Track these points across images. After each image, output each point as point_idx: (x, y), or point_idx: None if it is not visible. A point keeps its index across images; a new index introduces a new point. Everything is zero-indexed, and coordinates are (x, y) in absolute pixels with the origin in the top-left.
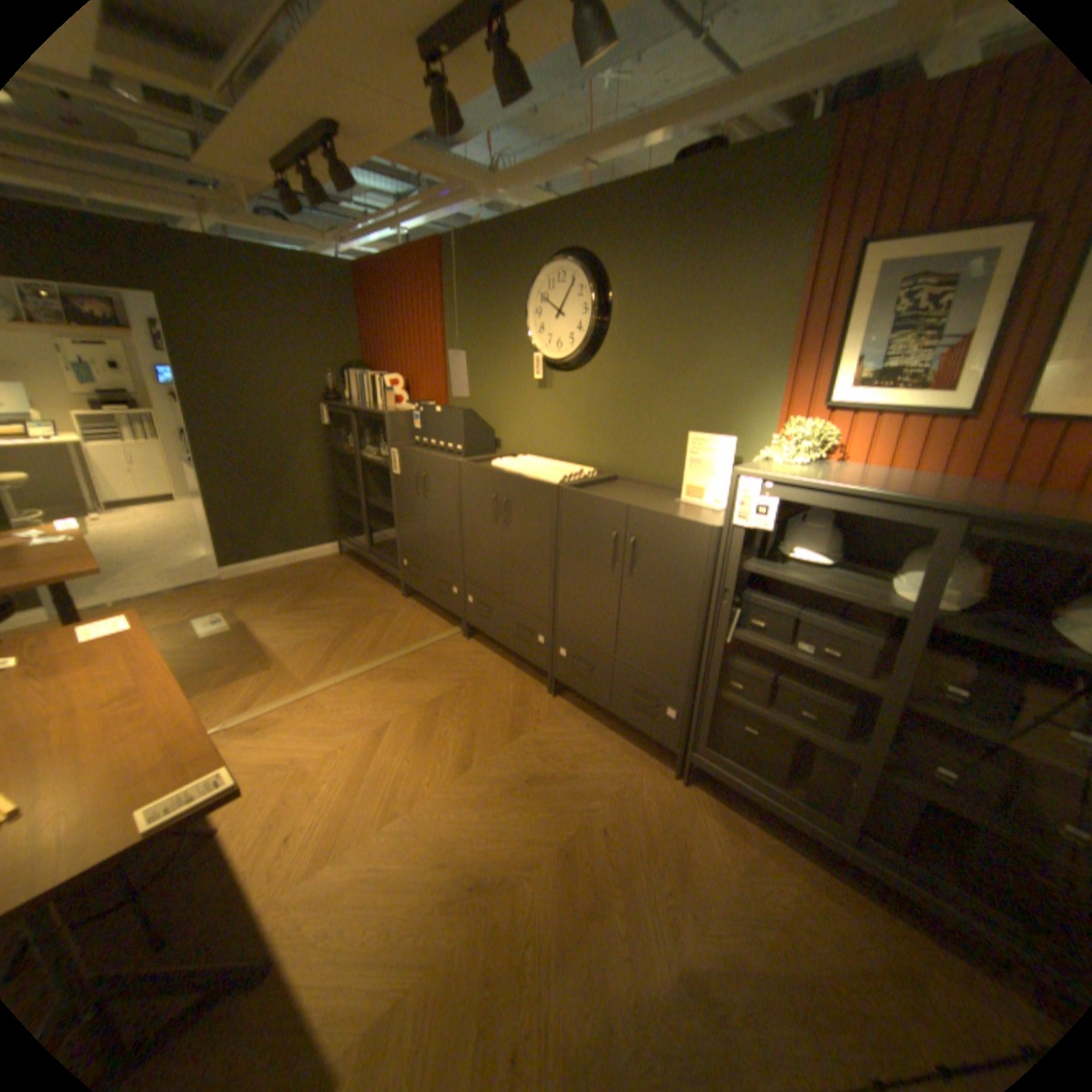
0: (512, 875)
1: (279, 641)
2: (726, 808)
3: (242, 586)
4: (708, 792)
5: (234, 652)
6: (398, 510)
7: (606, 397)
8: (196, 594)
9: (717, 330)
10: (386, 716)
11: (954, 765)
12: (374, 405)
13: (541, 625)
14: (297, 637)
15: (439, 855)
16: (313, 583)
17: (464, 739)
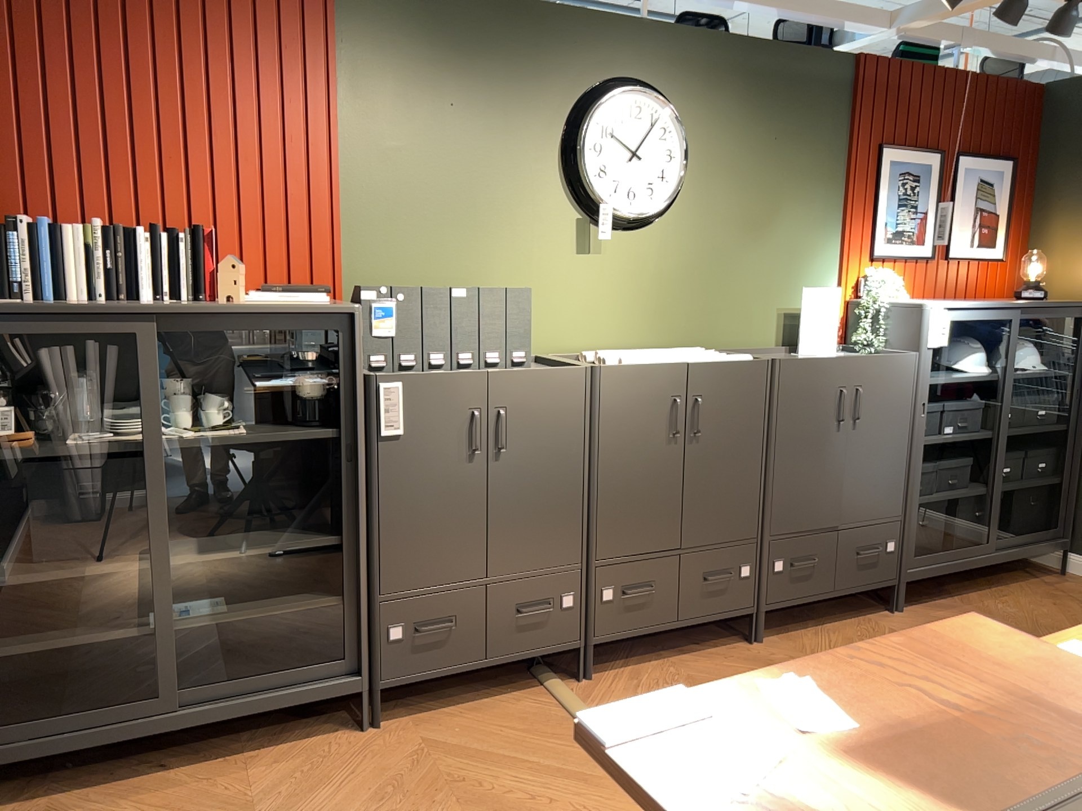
0: None
1: None
2: (924, 604)
3: None
4: (907, 605)
5: None
6: (378, 520)
7: (683, 260)
8: None
9: (790, 195)
10: None
11: (1008, 462)
12: (149, 303)
13: (747, 550)
14: None
15: None
16: None
17: None
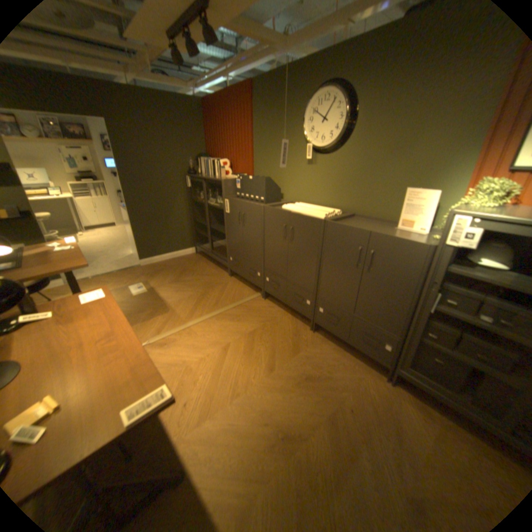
0: (304, 431)
1: (171, 297)
2: (418, 400)
3: (151, 268)
4: (406, 390)
5: (150, 302)
6: (227, 231)
7: (350, 167)
8: (130, 272)
9: (430, 123)
10: (228, 339)
11: None
12: (214, 175)
13: (309, 294)
14: (179, 295)
15: (264, 417)
16: (185, 267)
17: (269, 353)
